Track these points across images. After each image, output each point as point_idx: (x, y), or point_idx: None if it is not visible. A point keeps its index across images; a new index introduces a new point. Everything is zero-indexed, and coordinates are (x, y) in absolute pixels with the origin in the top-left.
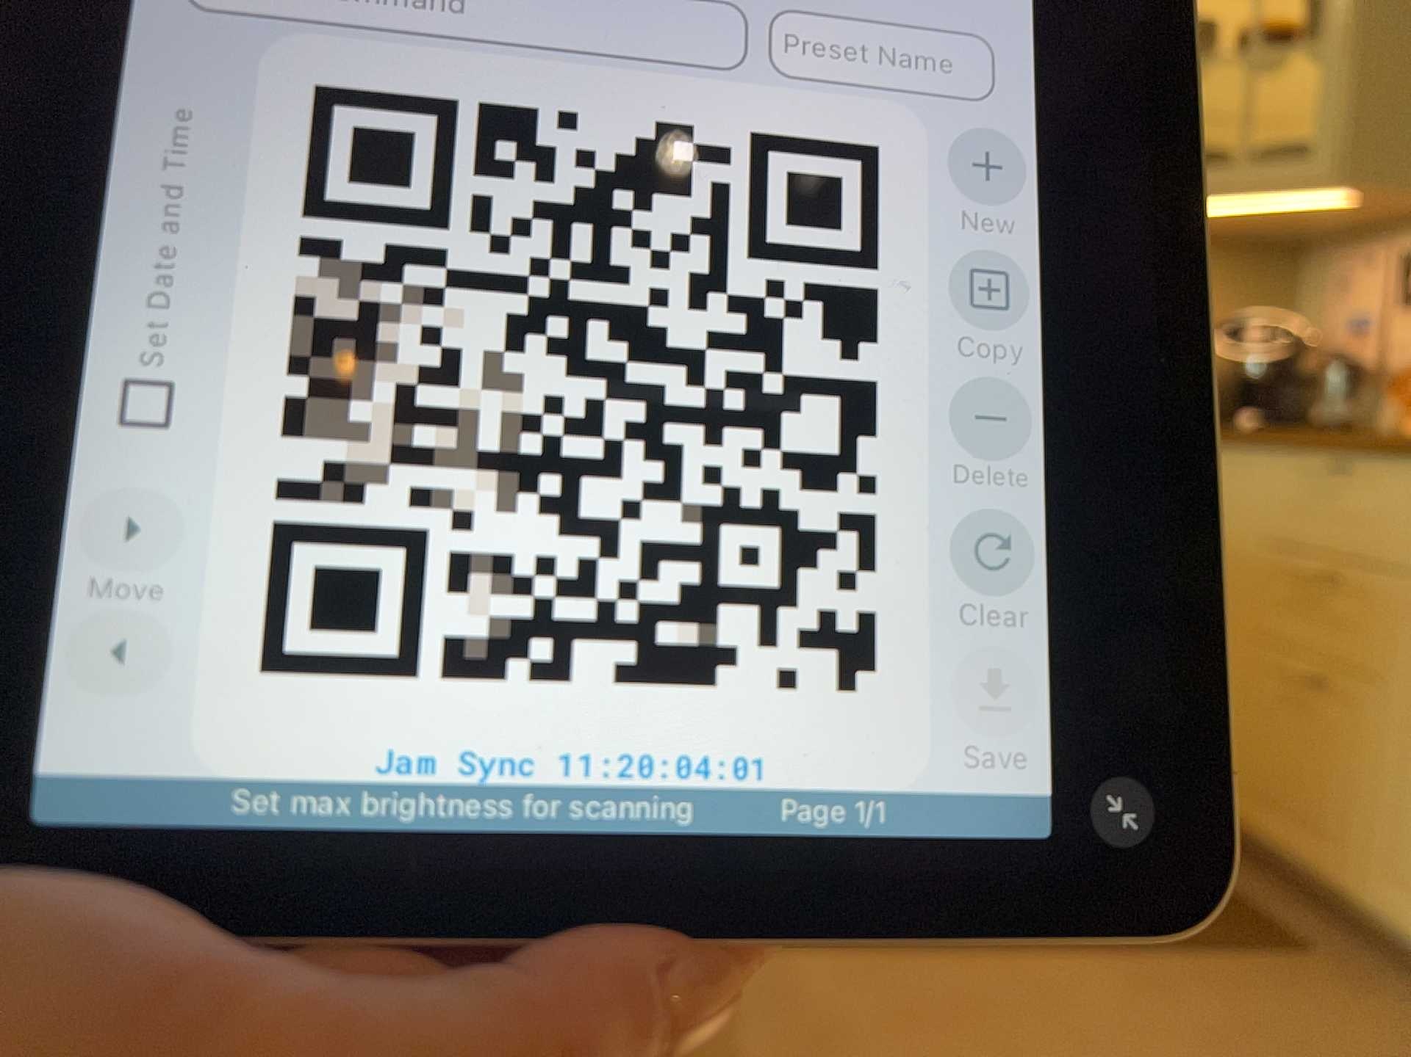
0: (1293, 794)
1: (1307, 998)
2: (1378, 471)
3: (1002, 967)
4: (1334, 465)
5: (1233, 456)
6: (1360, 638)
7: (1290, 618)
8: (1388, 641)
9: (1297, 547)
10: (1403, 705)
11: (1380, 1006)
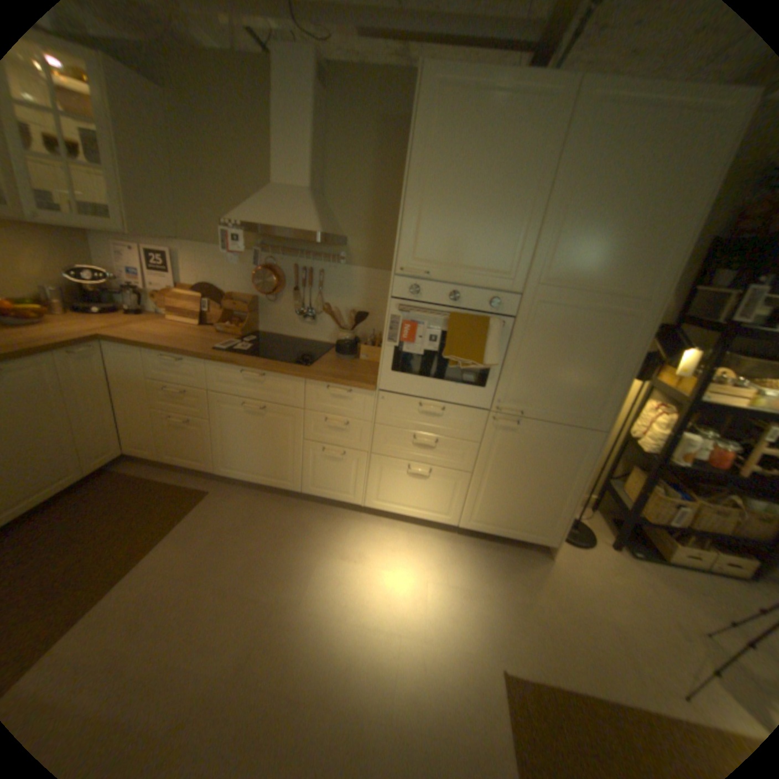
0: (180, 451)
1: (215, 509)
2: (189, 361)
3: (135, 573)
4: (173, 360)
5: (117, 348)
6: (194, 408)
7: (163, 403)
8: (205, 409)
9: (160, 382)
10: (214, 425)
11: (229, 498)
